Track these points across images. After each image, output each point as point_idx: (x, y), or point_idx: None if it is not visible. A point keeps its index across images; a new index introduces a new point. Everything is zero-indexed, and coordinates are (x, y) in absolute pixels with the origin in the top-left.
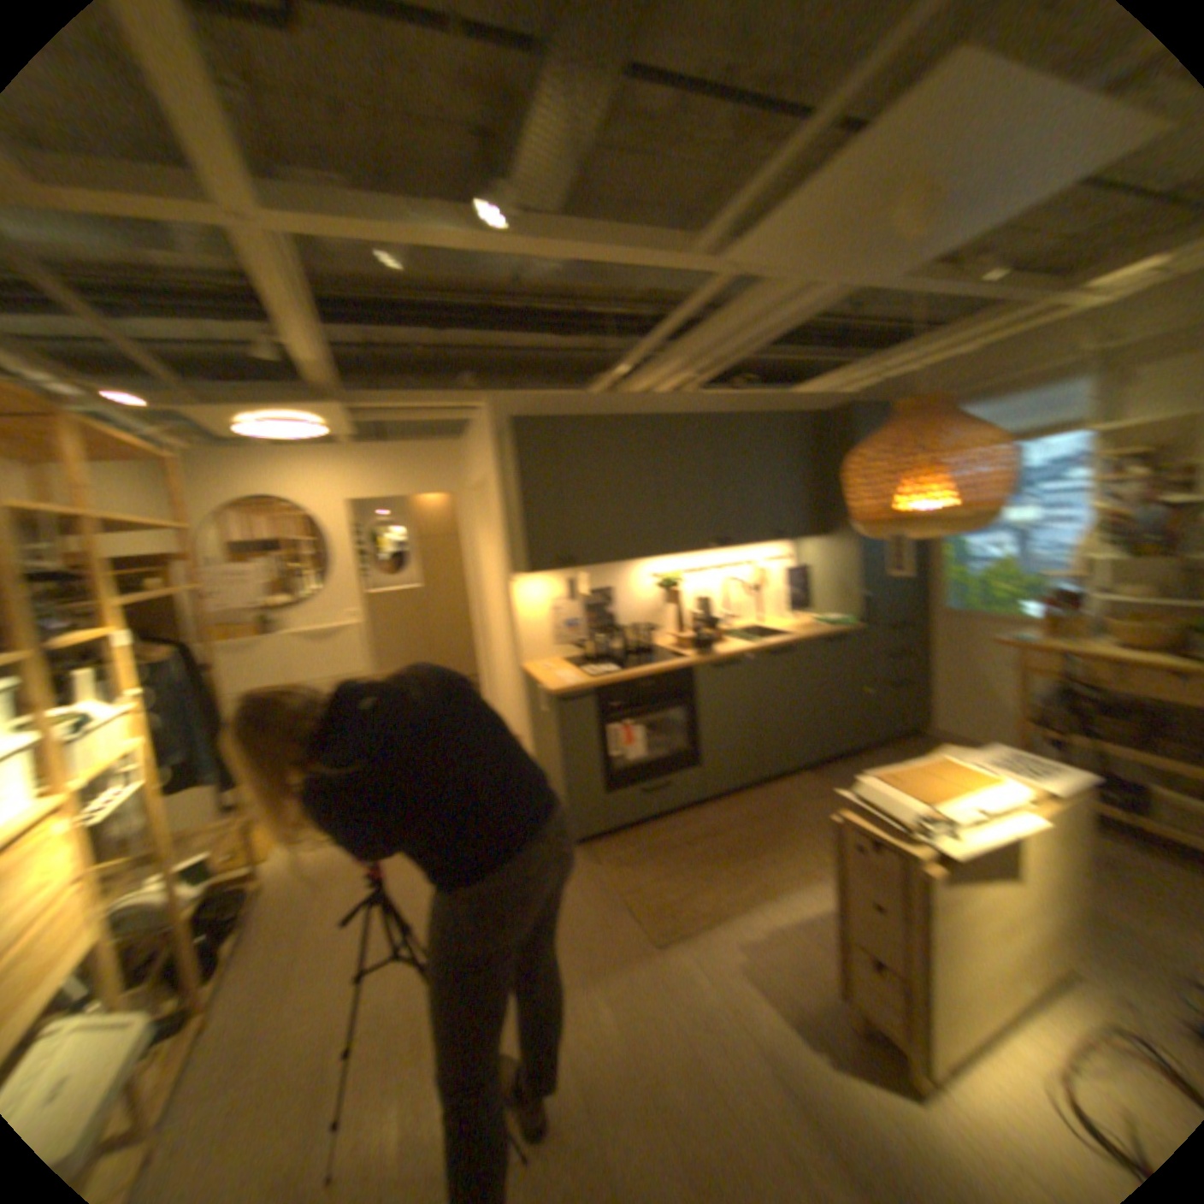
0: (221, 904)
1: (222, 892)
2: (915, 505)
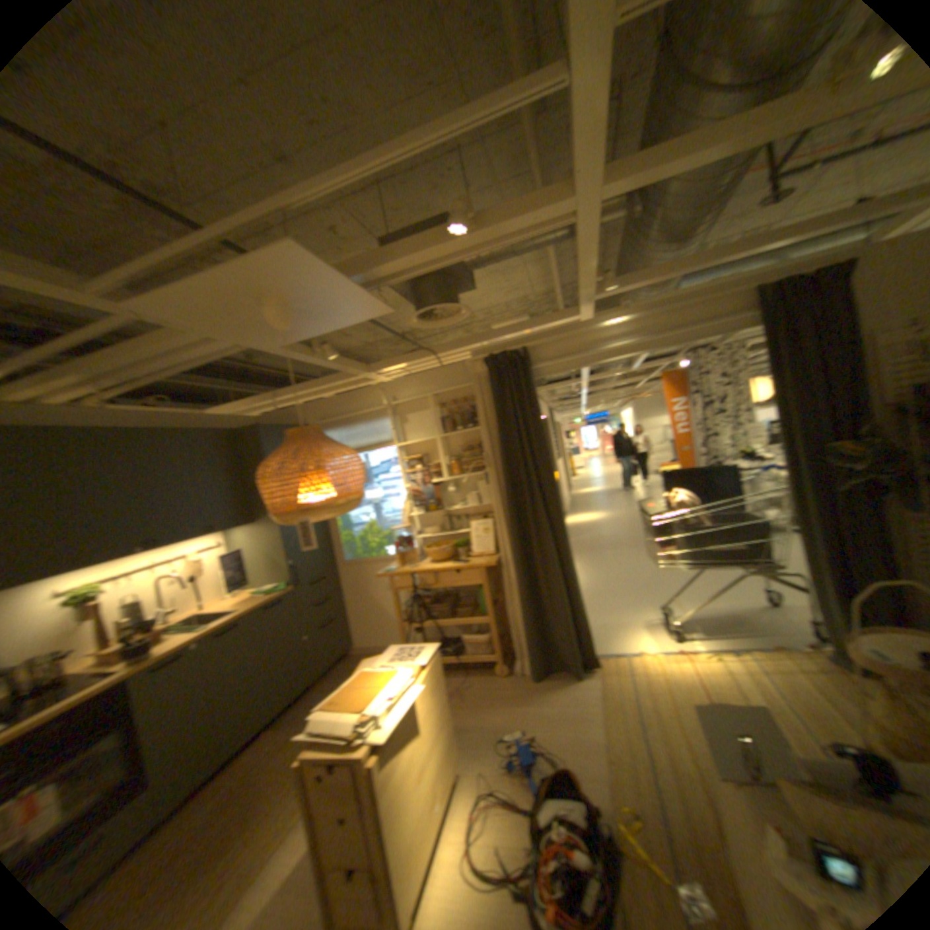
0: None
1: None
2: (314, 500)
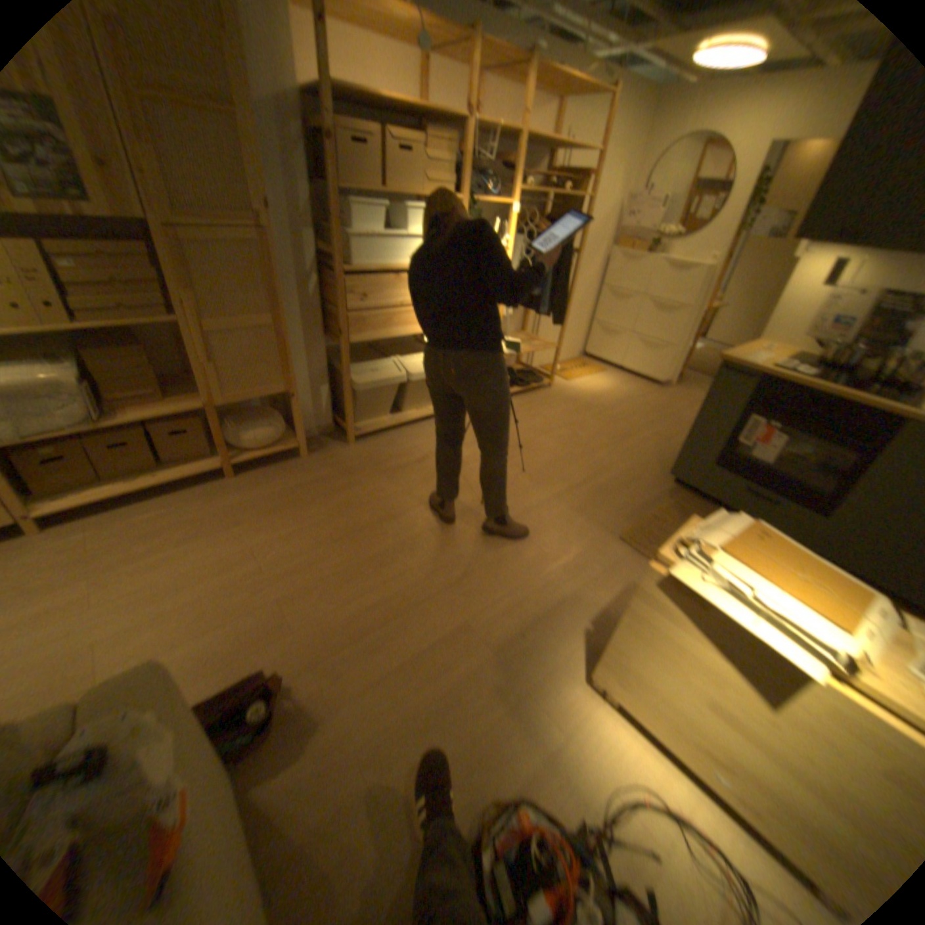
0: (530, 376)
1: (535, 373)
2: None
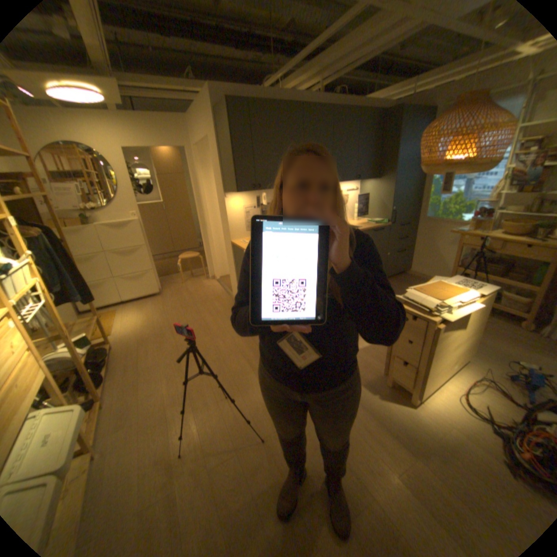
0: (96, 354)
1: (94, 349)
2: (463, 156)
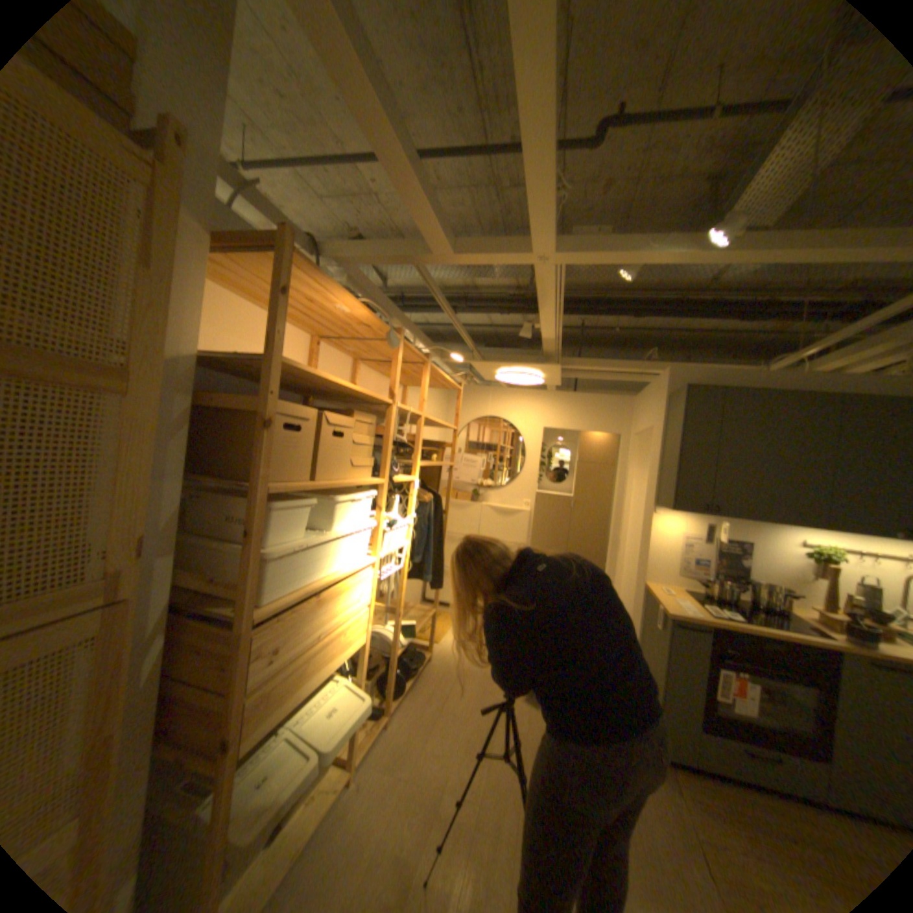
0: (414, 657)
1: (416, 650)
2: None
